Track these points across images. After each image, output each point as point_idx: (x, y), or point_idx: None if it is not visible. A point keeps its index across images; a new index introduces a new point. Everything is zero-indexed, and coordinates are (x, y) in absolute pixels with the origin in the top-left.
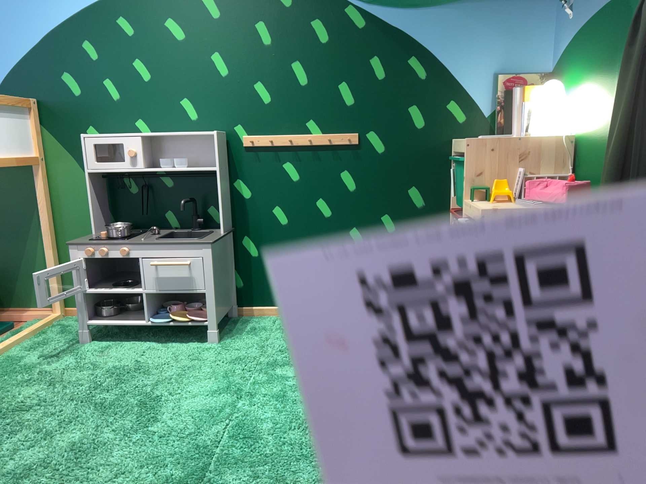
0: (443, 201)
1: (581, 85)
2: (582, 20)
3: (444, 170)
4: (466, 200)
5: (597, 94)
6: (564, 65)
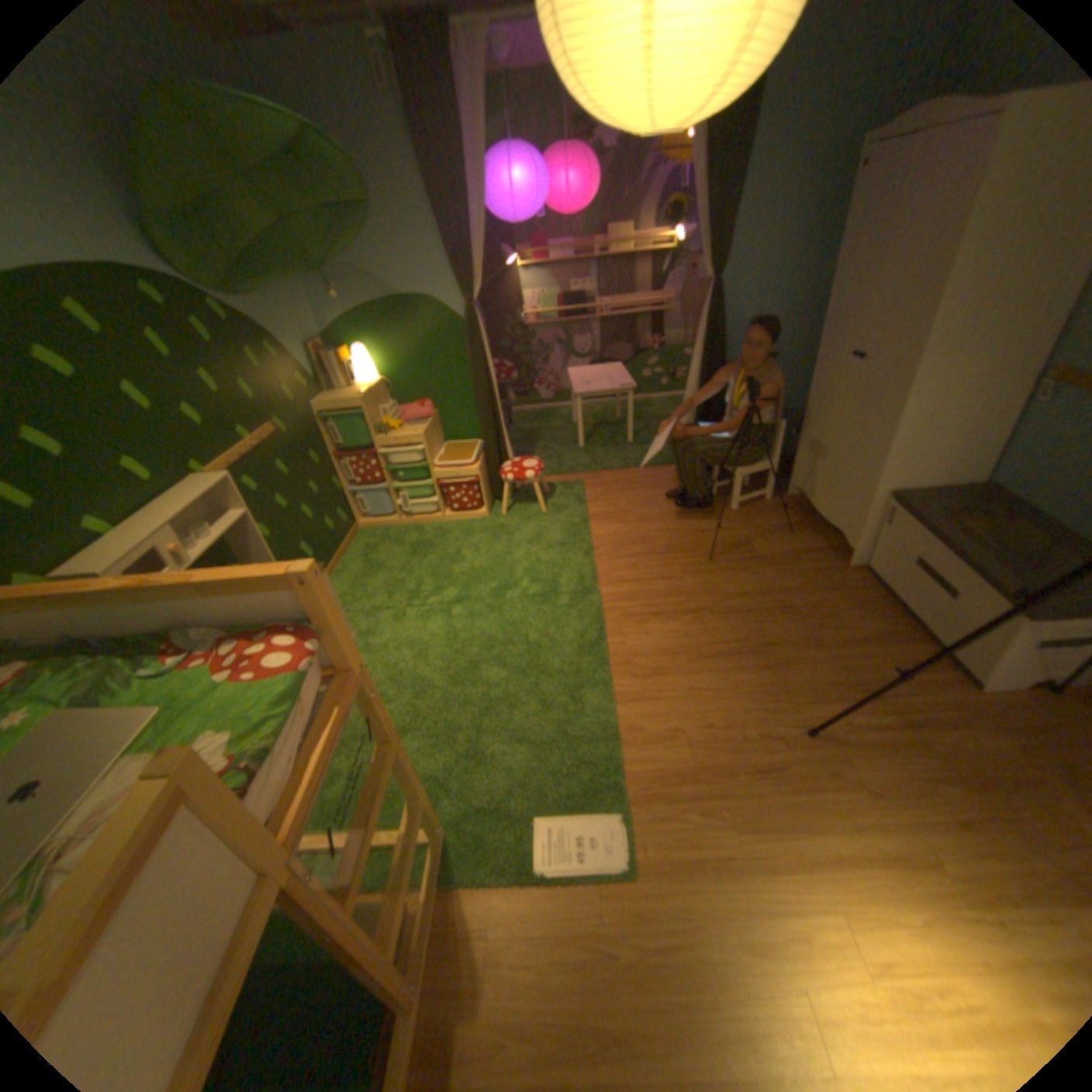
0: (323, 452)
1: (373, 346)
2: (354, 304)
3: (314, 429)
4: (375, 439)
5: (396, 352)
6: (341, 332)
